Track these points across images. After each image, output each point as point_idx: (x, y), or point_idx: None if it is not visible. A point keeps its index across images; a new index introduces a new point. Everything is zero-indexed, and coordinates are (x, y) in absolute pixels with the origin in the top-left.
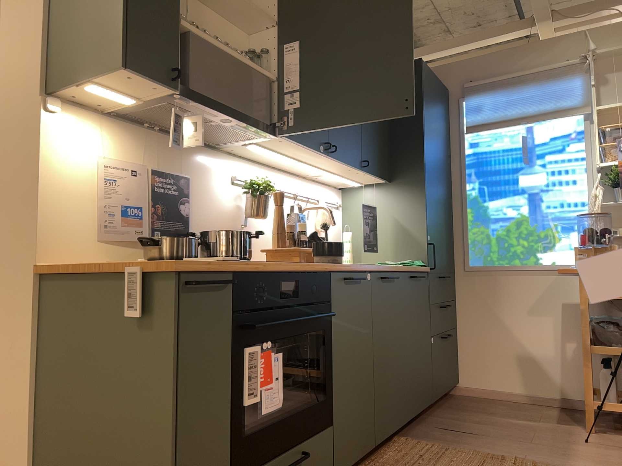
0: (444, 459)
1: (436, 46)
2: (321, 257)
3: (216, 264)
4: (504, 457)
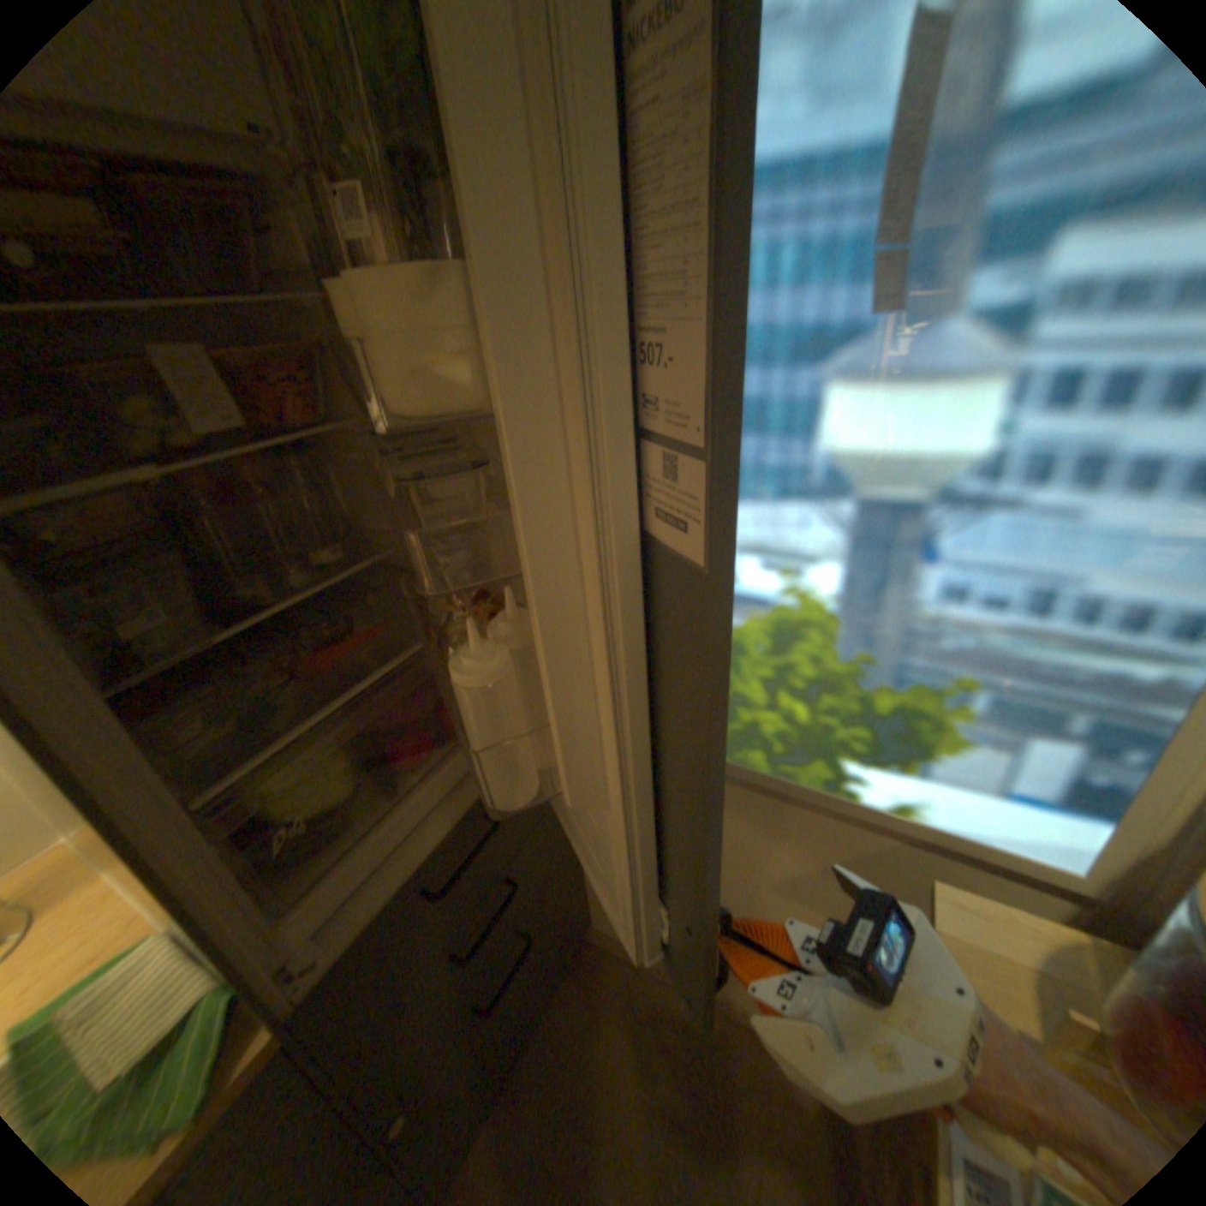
0: None
1: None
2: None
3: None
4: None
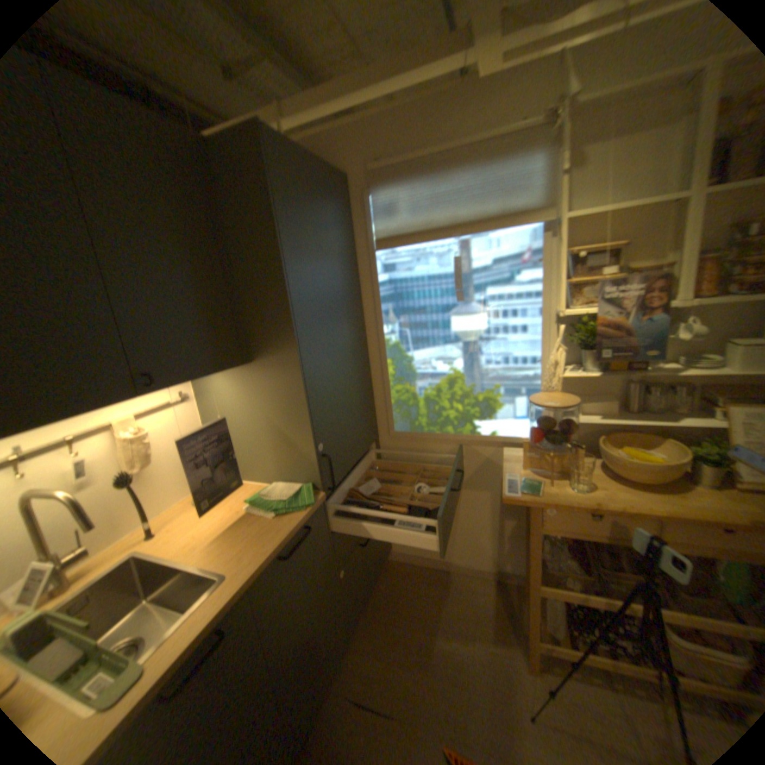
0: None
1: (323, 88)
2: None
3: None
4: None
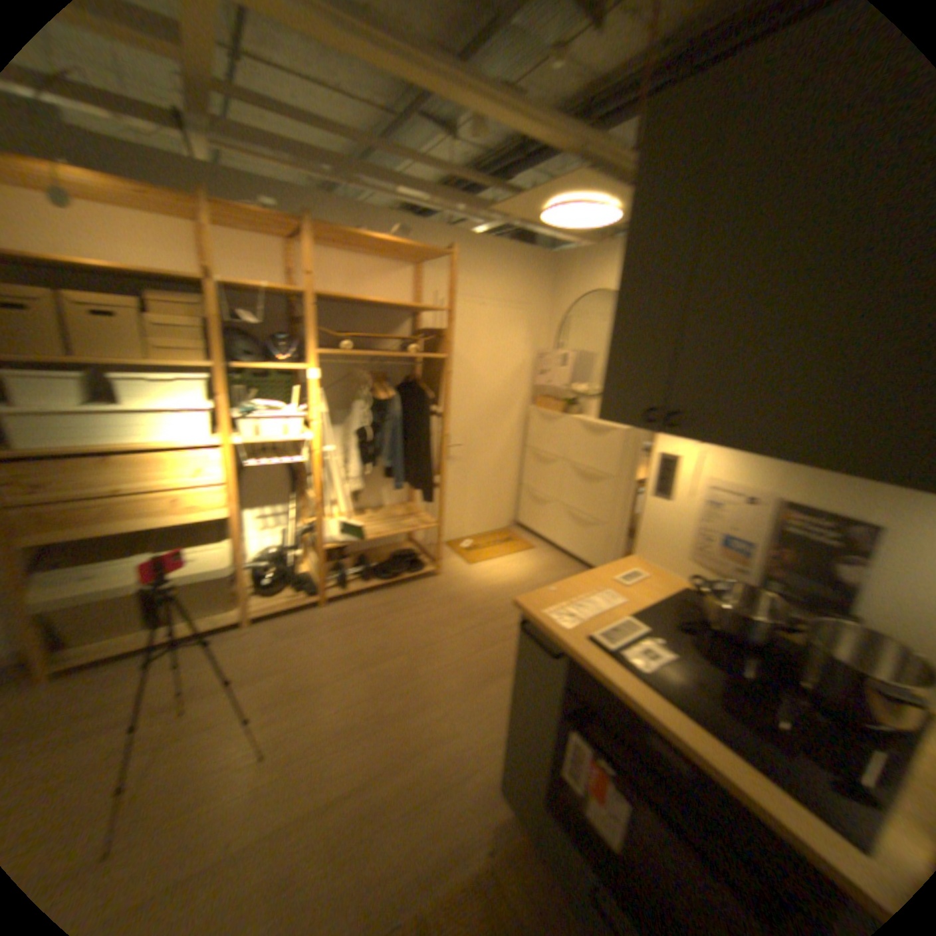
0: None
1: None
2: None
3: (562, 632)
4: None
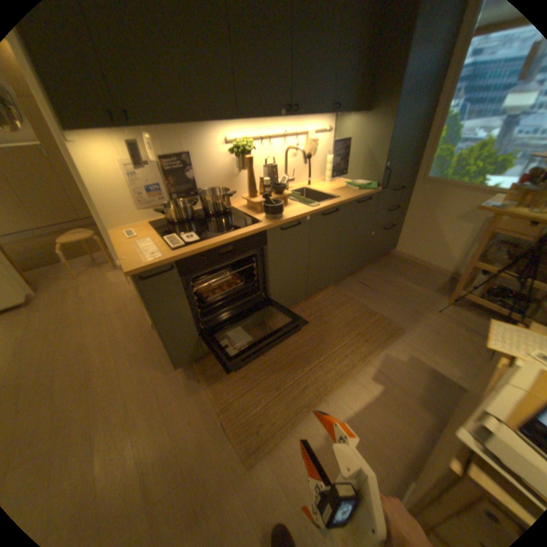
0: (342, 308)
1: None
2: (264, 215)
3: (163, 258)
4: (375, 315)
